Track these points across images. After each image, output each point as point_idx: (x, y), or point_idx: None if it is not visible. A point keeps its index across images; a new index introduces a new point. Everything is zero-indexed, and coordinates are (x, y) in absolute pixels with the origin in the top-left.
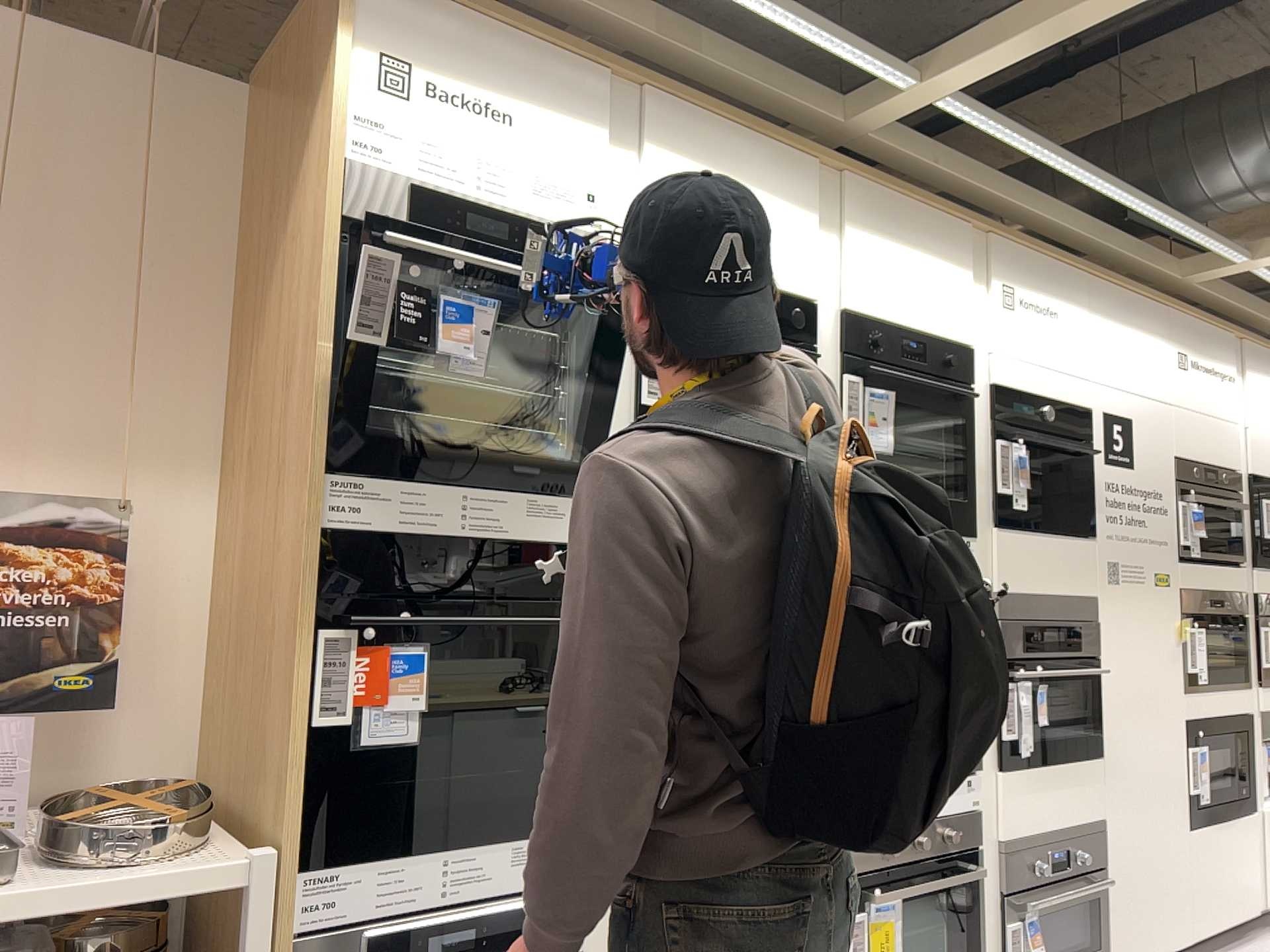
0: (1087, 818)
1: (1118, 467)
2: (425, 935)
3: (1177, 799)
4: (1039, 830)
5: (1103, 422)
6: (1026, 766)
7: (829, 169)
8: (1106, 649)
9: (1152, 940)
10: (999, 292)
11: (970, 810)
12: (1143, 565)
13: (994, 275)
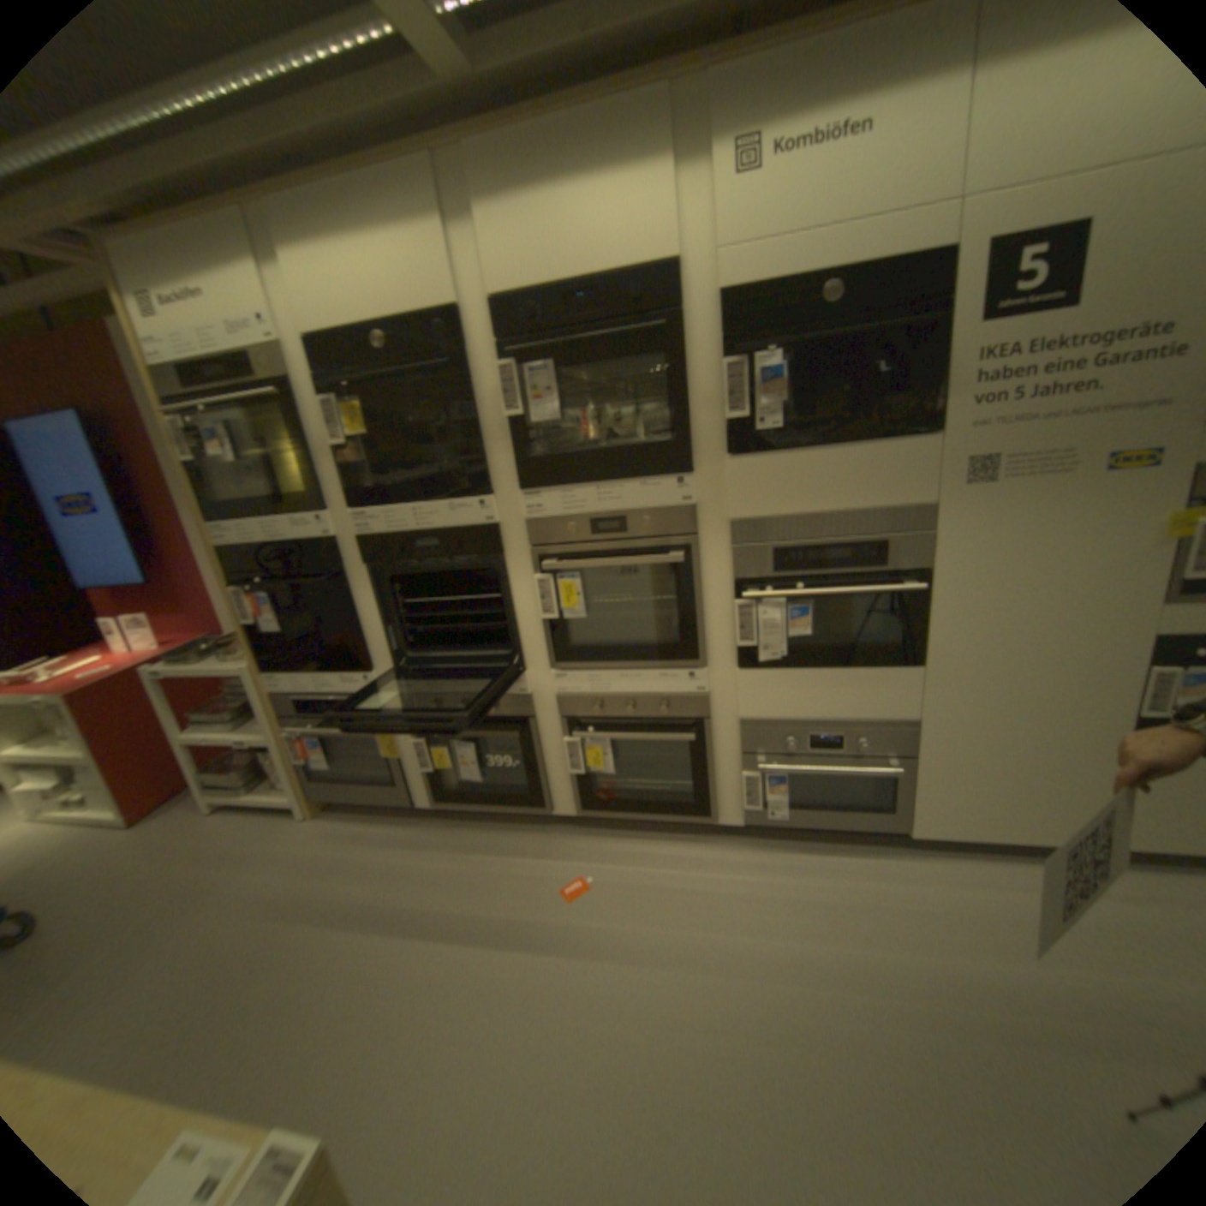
0: (883, 718)
1: (1028, 314)
2: (312, 706)
3: (1104, 720)
4: (795, 719)
5: (990, 255)
6: (777, 669)
7: (441, 149)
8: (949, 562)
9: (1003, 830)
10: (728, 151)
11: (694, 694)
12: (1080, 447)
13: (716, 131)
